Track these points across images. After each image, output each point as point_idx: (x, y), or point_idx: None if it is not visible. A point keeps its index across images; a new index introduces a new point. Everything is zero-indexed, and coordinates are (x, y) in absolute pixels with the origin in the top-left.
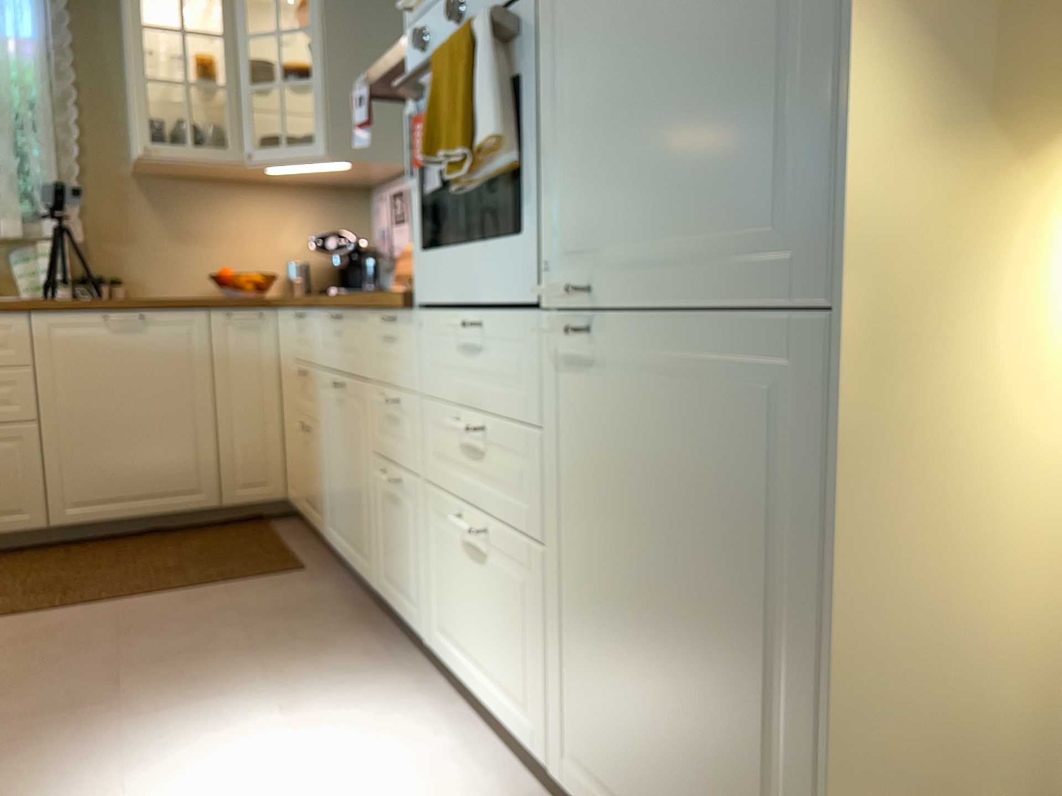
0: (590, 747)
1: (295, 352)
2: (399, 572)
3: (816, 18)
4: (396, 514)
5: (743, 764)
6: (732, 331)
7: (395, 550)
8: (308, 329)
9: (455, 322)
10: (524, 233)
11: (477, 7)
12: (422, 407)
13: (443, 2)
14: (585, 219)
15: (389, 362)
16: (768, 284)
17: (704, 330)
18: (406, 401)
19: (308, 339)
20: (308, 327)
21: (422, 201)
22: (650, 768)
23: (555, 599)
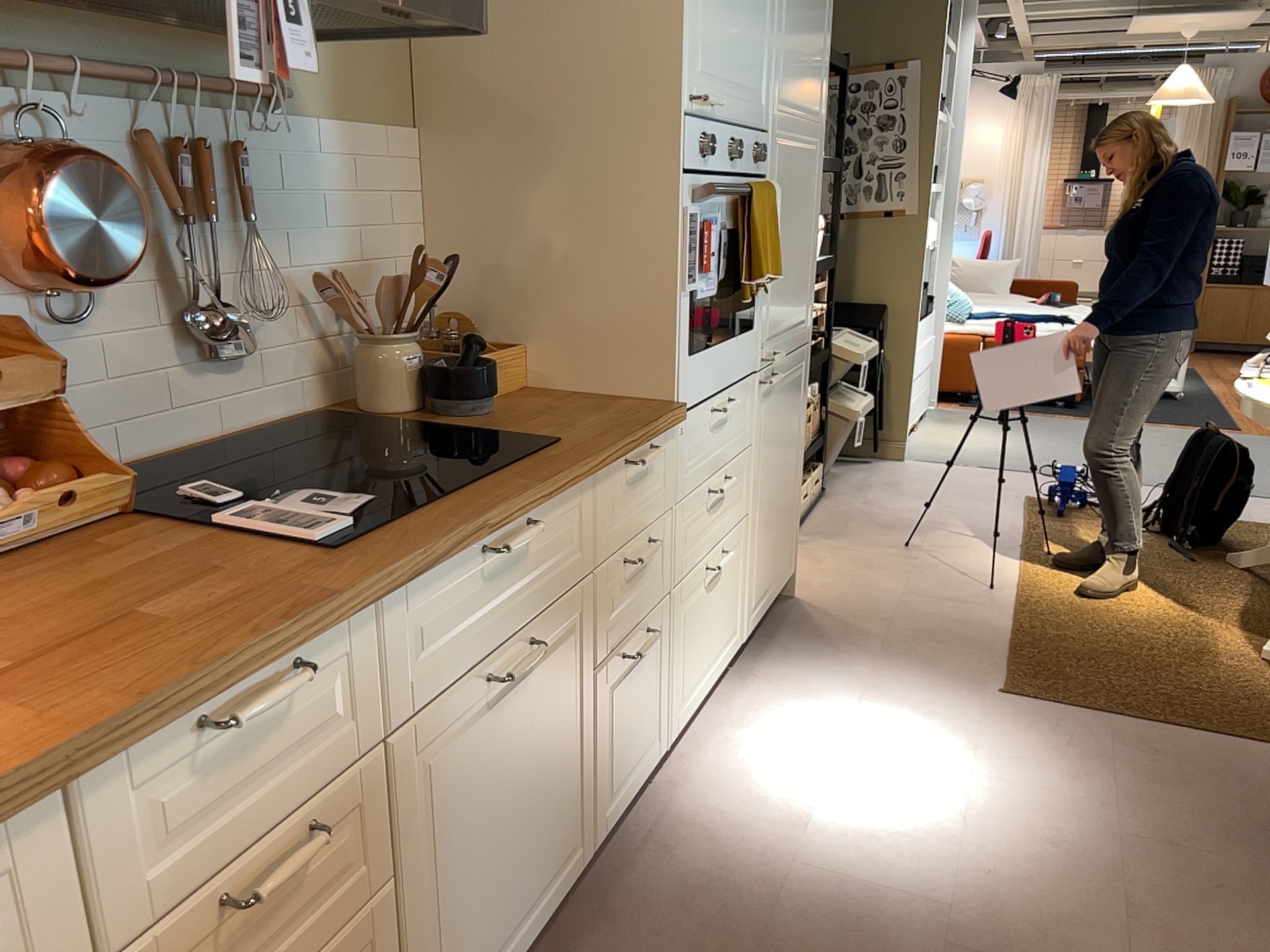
0: (759, 587)
1: (153, 896)
2: (635, 744)
3: (812, 253)
4: (636, 681)
5: (790, 506)
6: (797, 355)
7: (630, 730)
8: (321, 690)
9: (710, 408)
10: (751, 327)
11: (740, 160)
12: (675, 515)
13: (715, 127)
14: (774, 317)
15: (633, 509)
16: (803, 336)
17: (793, 358)
18: (656, 530)
19: (324, 718)
20: (323, 680)
21: (688, 305)
22: (773, 554)
23: (750, 535)
